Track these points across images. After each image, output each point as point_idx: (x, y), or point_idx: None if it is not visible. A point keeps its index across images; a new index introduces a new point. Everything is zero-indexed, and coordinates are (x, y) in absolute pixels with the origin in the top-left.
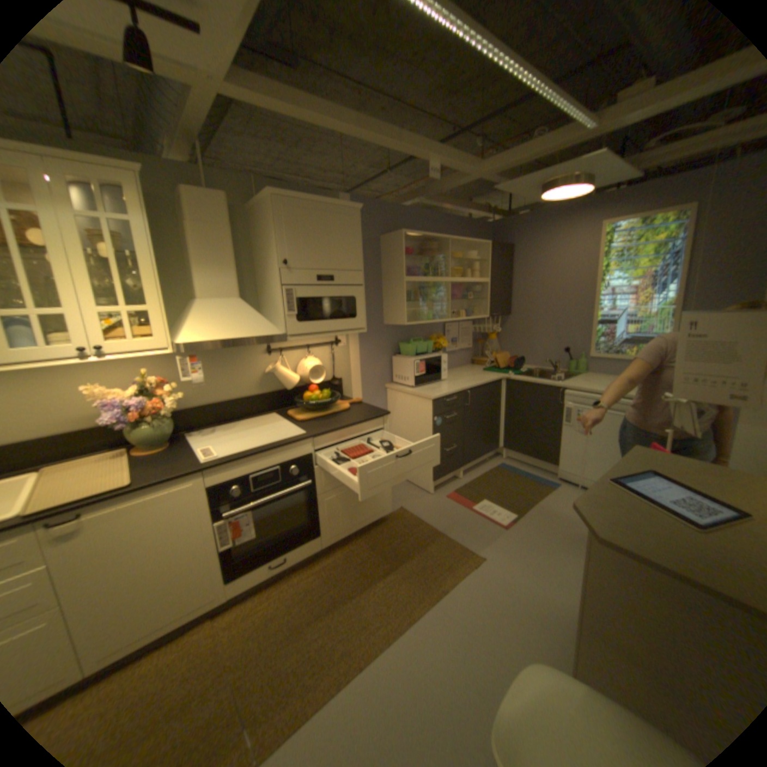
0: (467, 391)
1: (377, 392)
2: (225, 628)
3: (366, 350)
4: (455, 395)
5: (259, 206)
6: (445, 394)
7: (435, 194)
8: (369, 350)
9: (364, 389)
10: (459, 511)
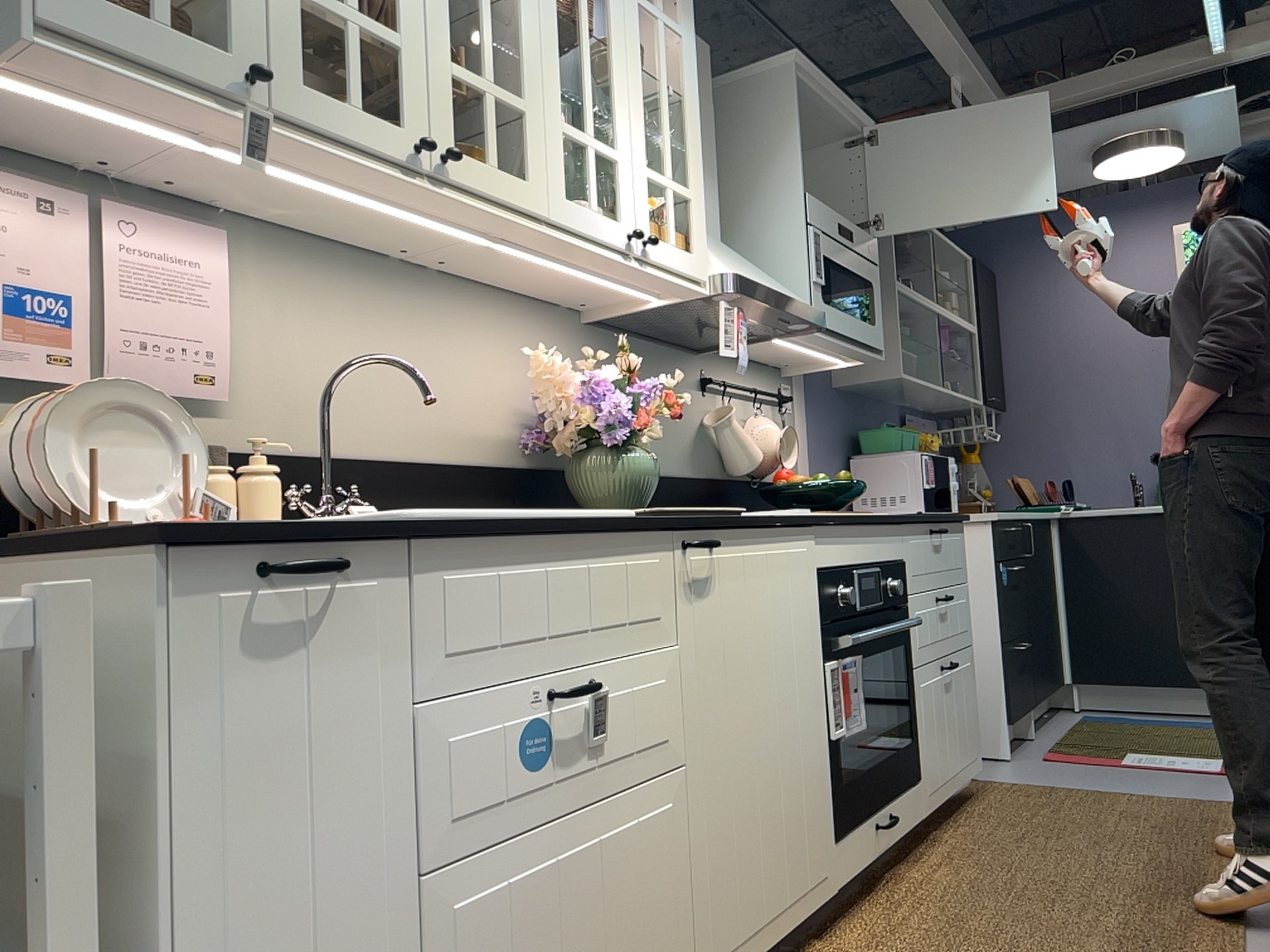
0: (1025, 524)
1: None
2: (872, 944)
3: (818, 434)
4: (1015, 525)
5: (742, 90)
6: (1007, 515)
7: None
8: (821, 434)
9: None
10: (1101, 768)
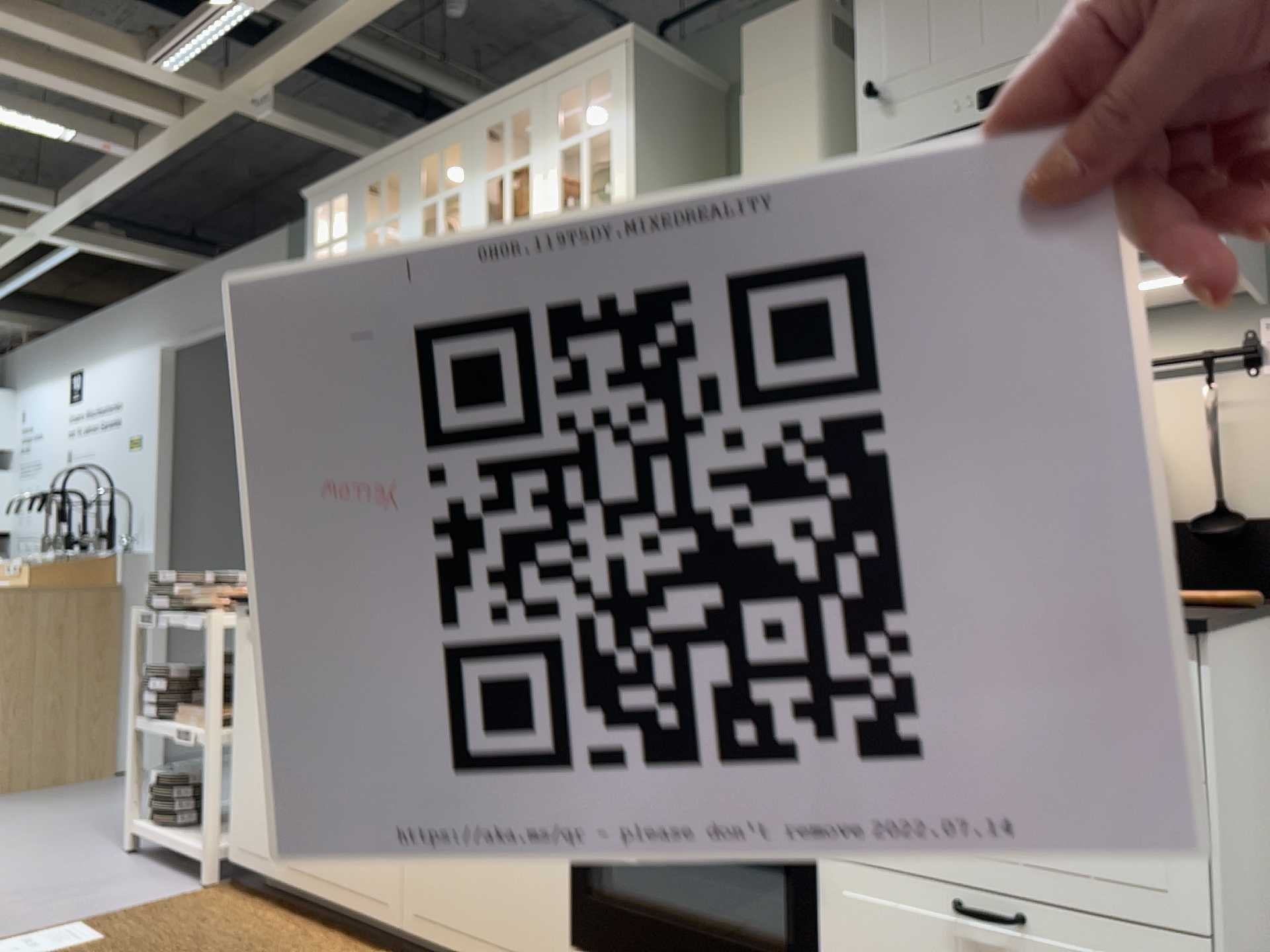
0: None
1: None
2: None
3: None
4: None
5: None
6: None
7: None
8: None
9: None
10: None
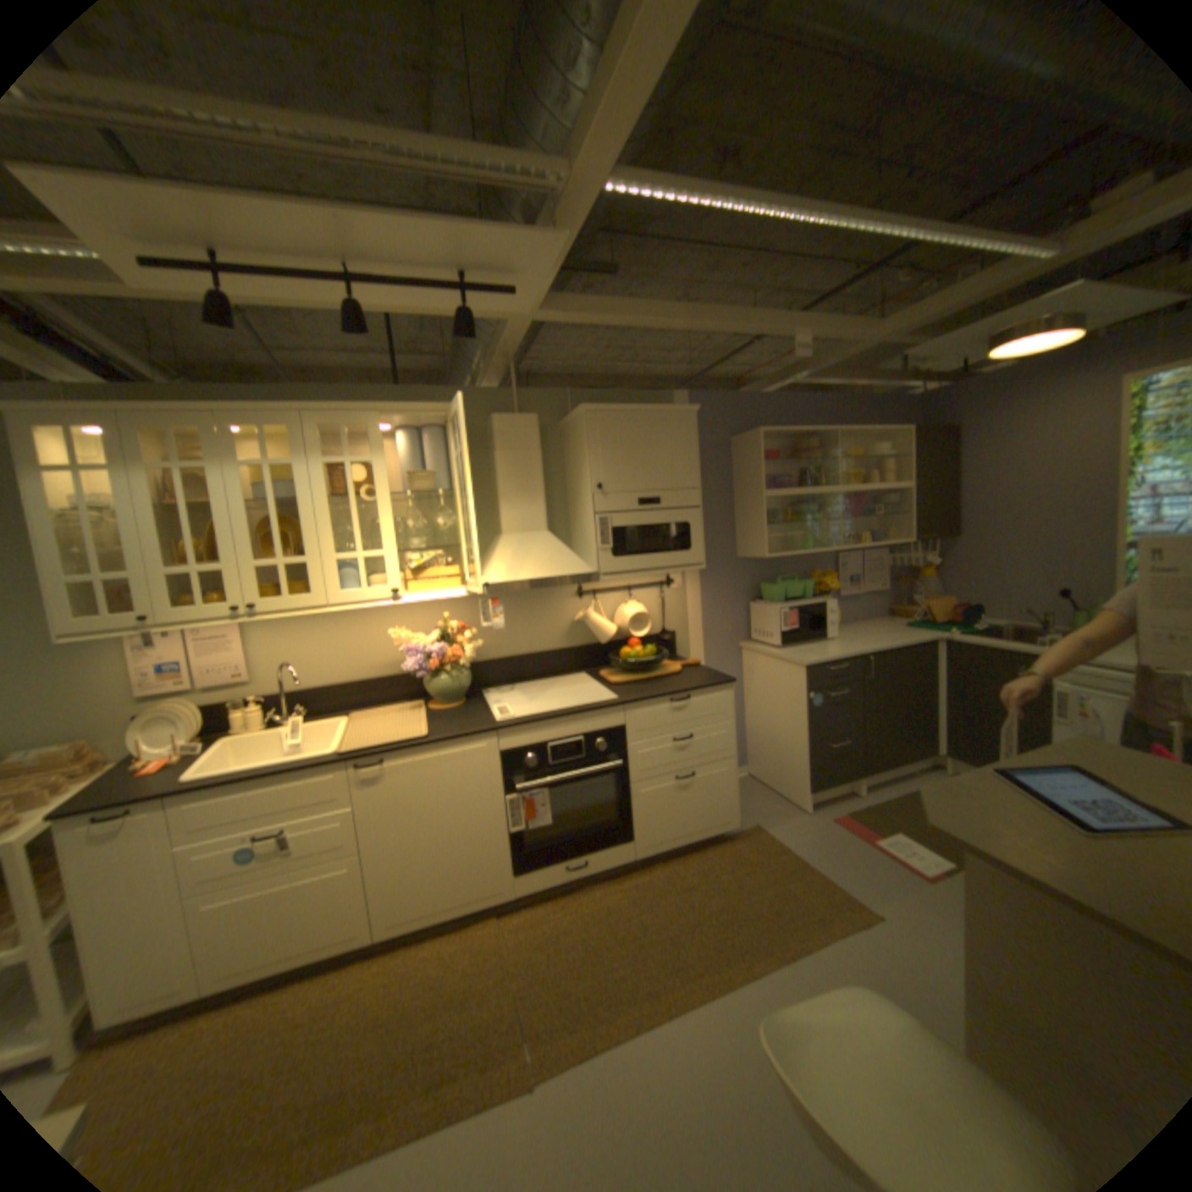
0: (870, 657)
1: (727, 653)
2: (513, 930)
3: (710, 594)
4: (847, 662)
5: (573, 425)
6: (828, 659)
7: (820, 369)
8: (714, 593)
9: (708, 648)
10: (852, 845)
